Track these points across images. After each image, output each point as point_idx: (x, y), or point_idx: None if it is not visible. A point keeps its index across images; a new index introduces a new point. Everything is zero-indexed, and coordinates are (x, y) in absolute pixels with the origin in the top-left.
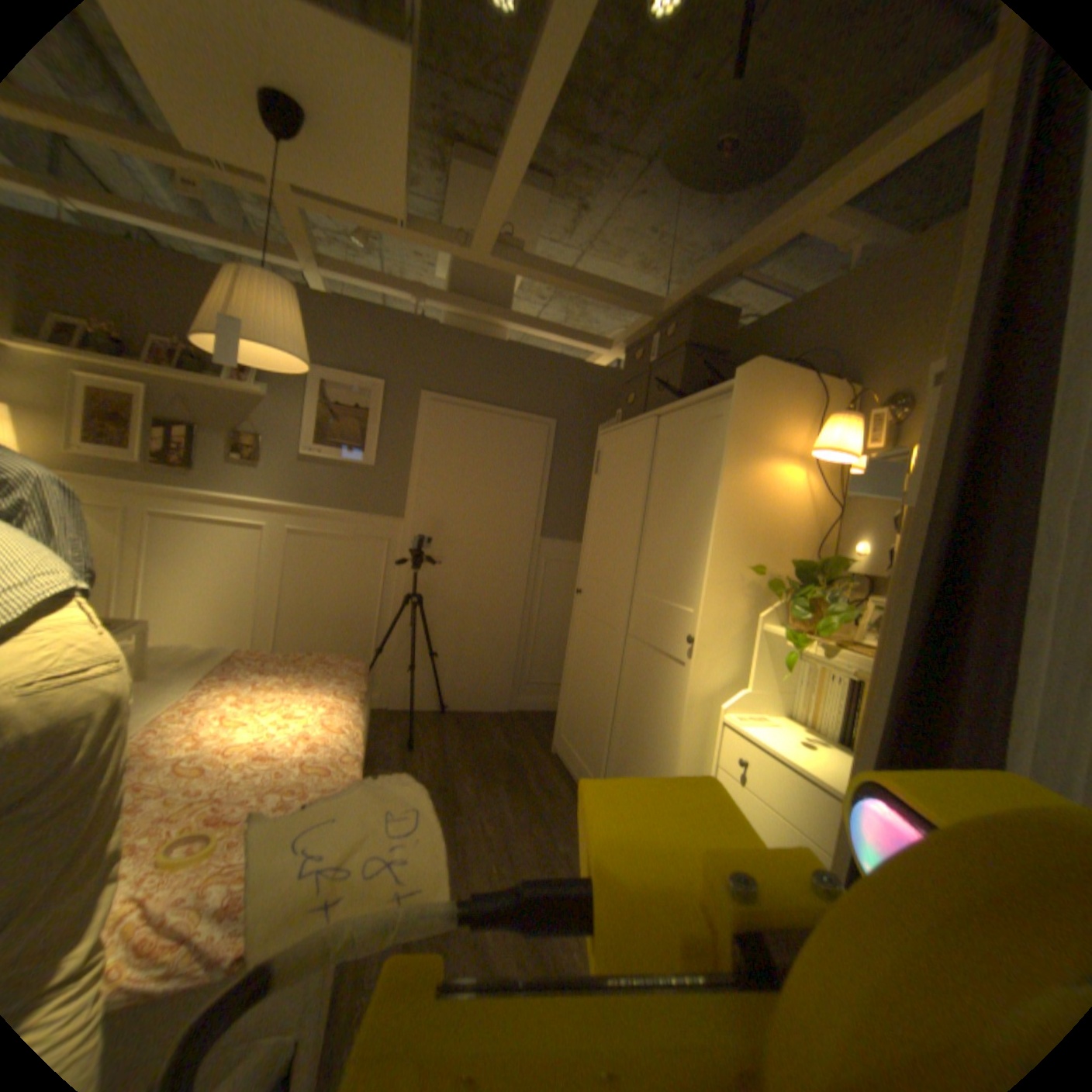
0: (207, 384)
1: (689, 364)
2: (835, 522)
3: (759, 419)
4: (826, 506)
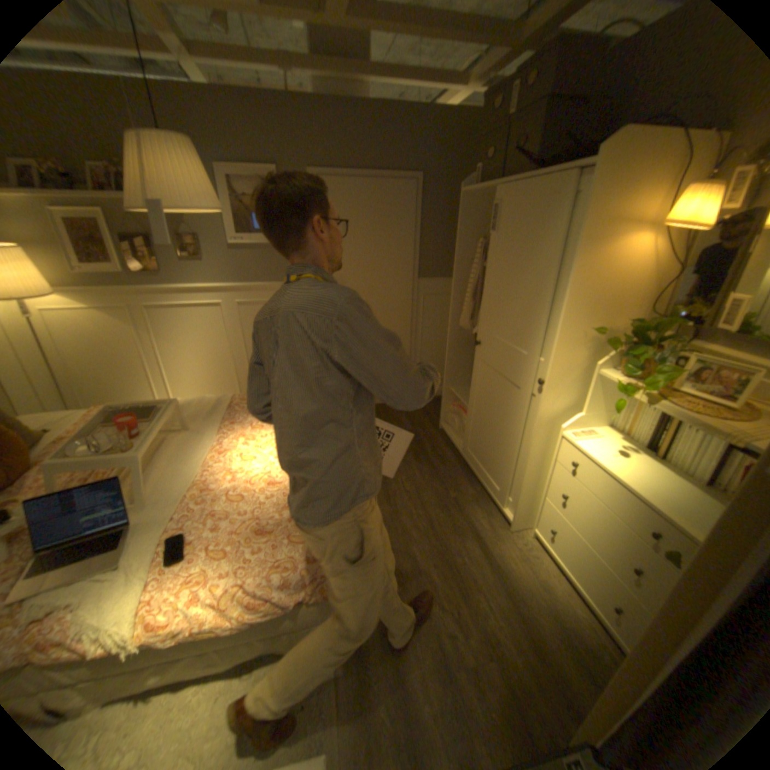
0: None
1: (550, 118)
2: (675, 274)
3: (618, 194)
4: (670, 262)
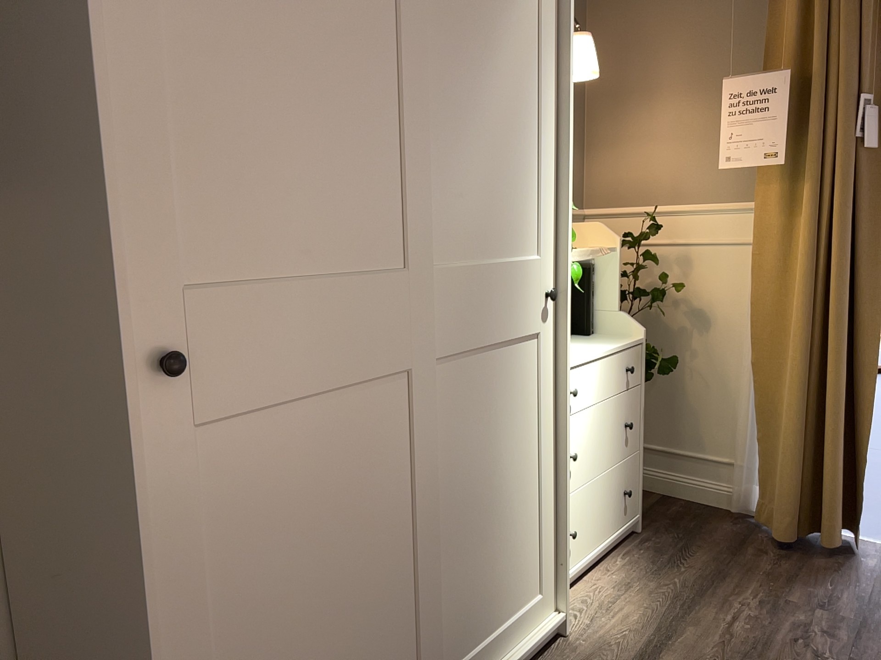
0: None
1: None
2: None
3: None
4: None
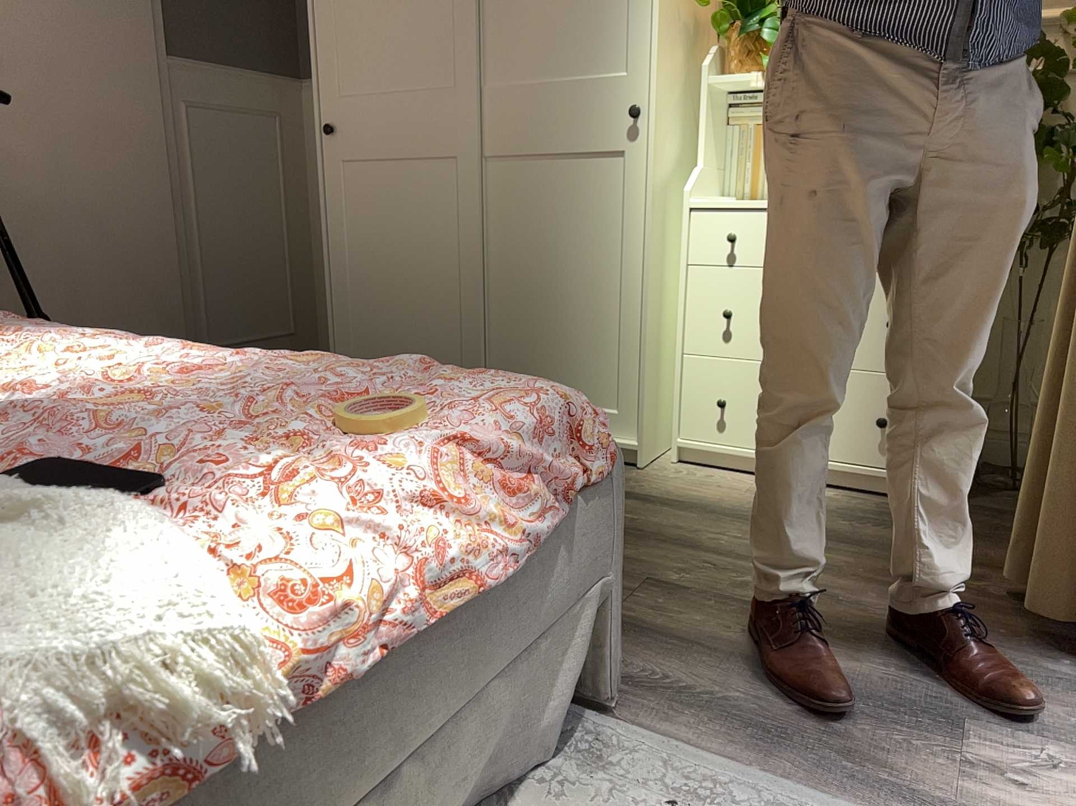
0: None
1: None
2: None
3: None
4: None
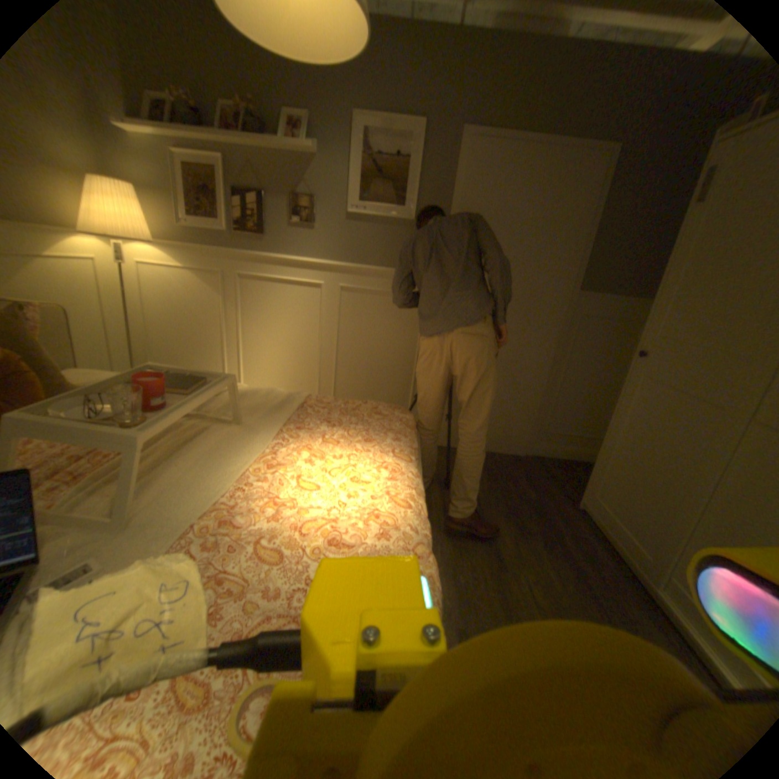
0: (268, 147)
1: None
2: None
3: None
4: None
